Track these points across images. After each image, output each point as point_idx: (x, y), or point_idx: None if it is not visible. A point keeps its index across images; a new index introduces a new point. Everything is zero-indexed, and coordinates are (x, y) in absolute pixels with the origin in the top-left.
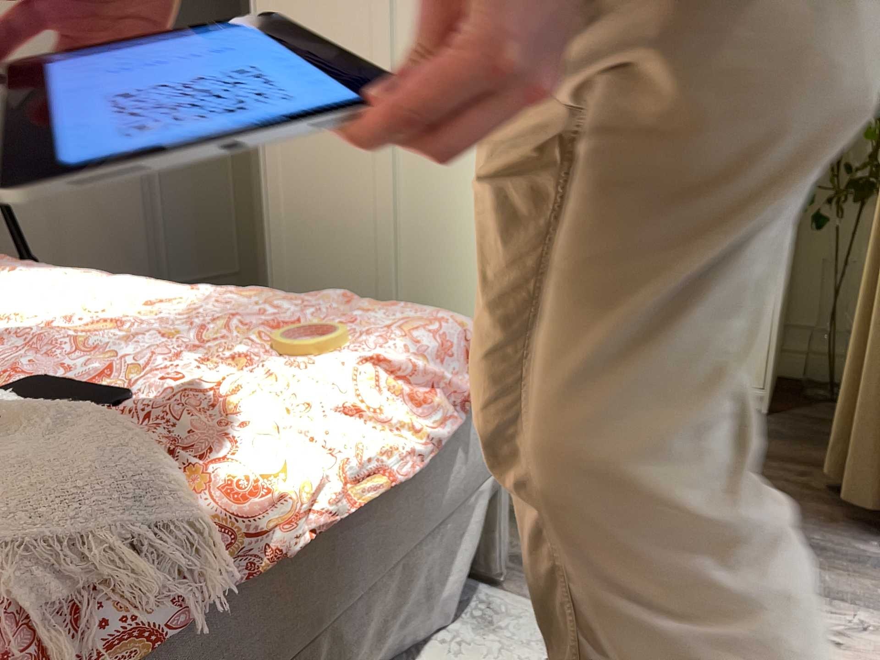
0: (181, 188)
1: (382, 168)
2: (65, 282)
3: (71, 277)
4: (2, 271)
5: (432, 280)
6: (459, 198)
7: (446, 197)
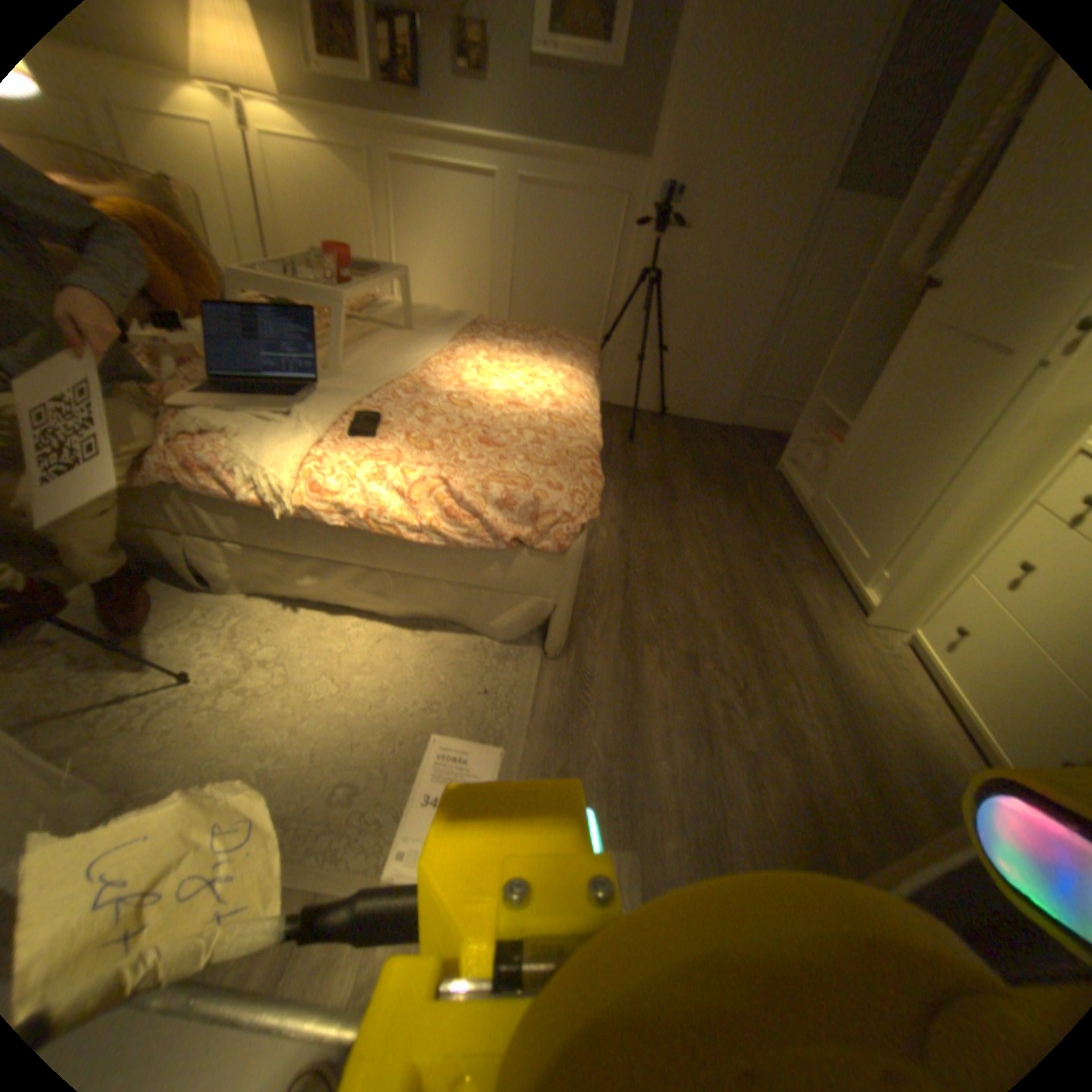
0: (812, 324)
1: (911, 365)
2: (561, 371)
3: (569, 369)
4: (568, 352)
5: (880, 490)
6: (948, 426)
7: (940, 420)
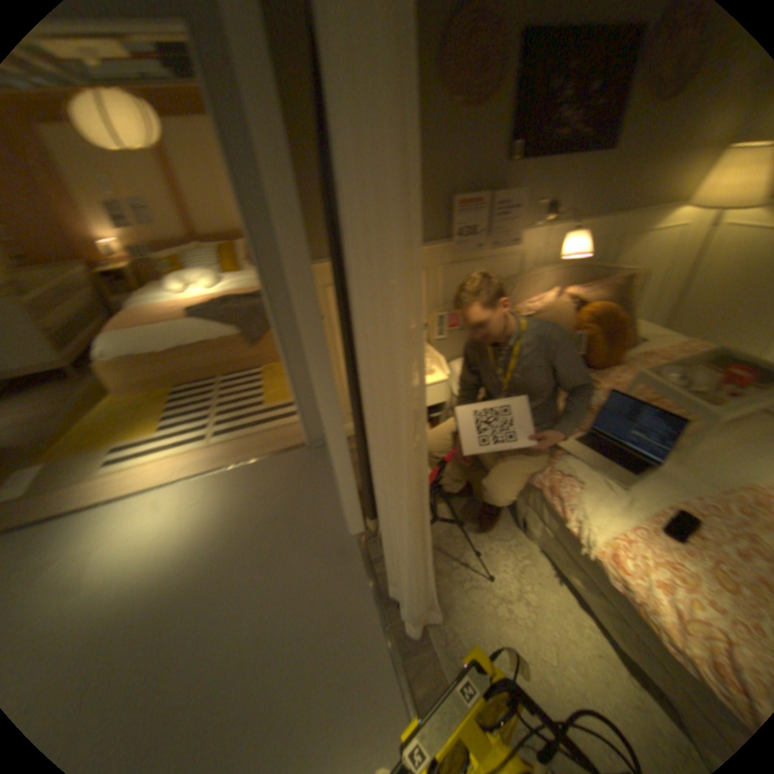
0: None
1: None
2: None
3: None
4: None
5: None
6: None
7: None
